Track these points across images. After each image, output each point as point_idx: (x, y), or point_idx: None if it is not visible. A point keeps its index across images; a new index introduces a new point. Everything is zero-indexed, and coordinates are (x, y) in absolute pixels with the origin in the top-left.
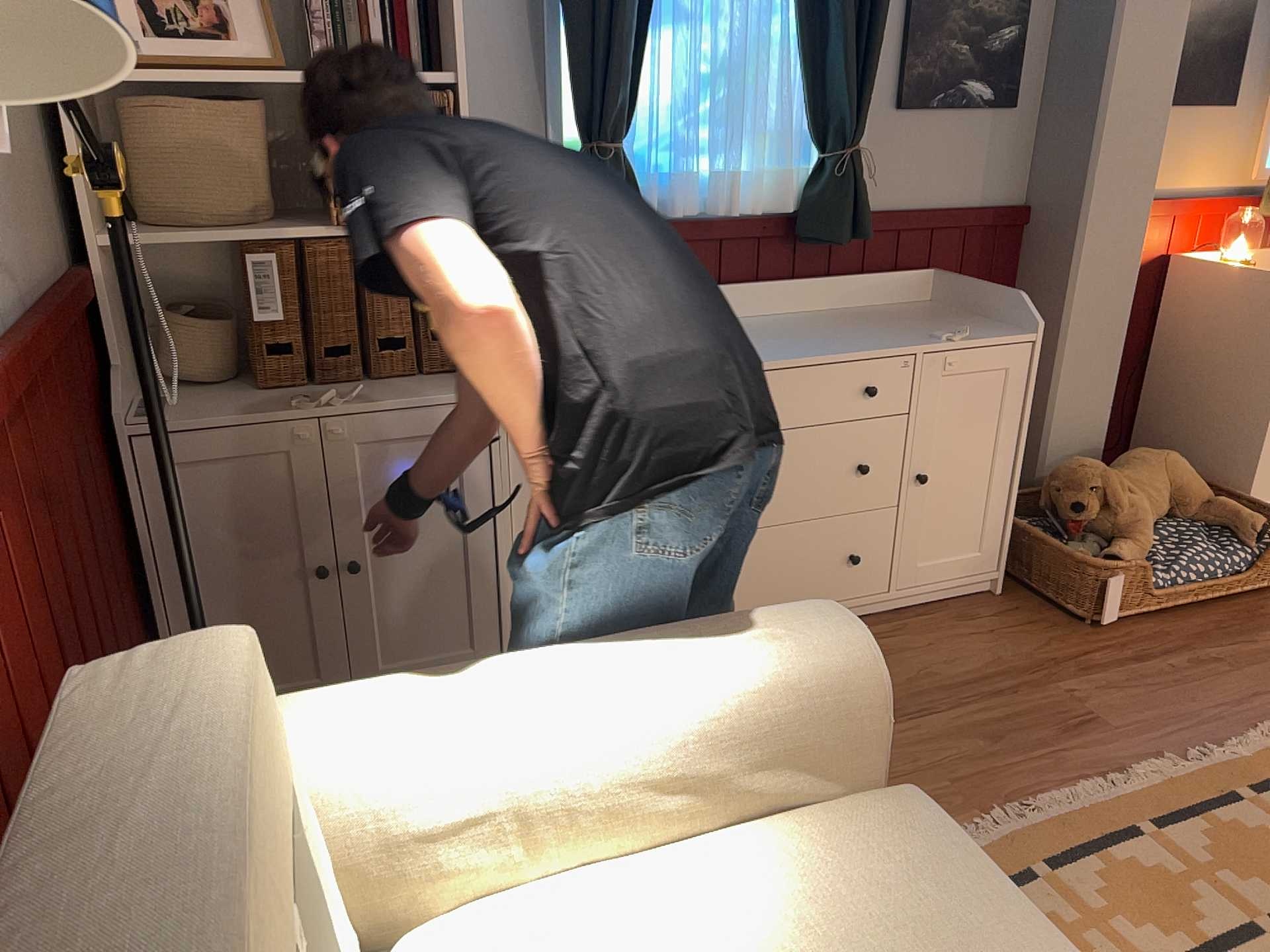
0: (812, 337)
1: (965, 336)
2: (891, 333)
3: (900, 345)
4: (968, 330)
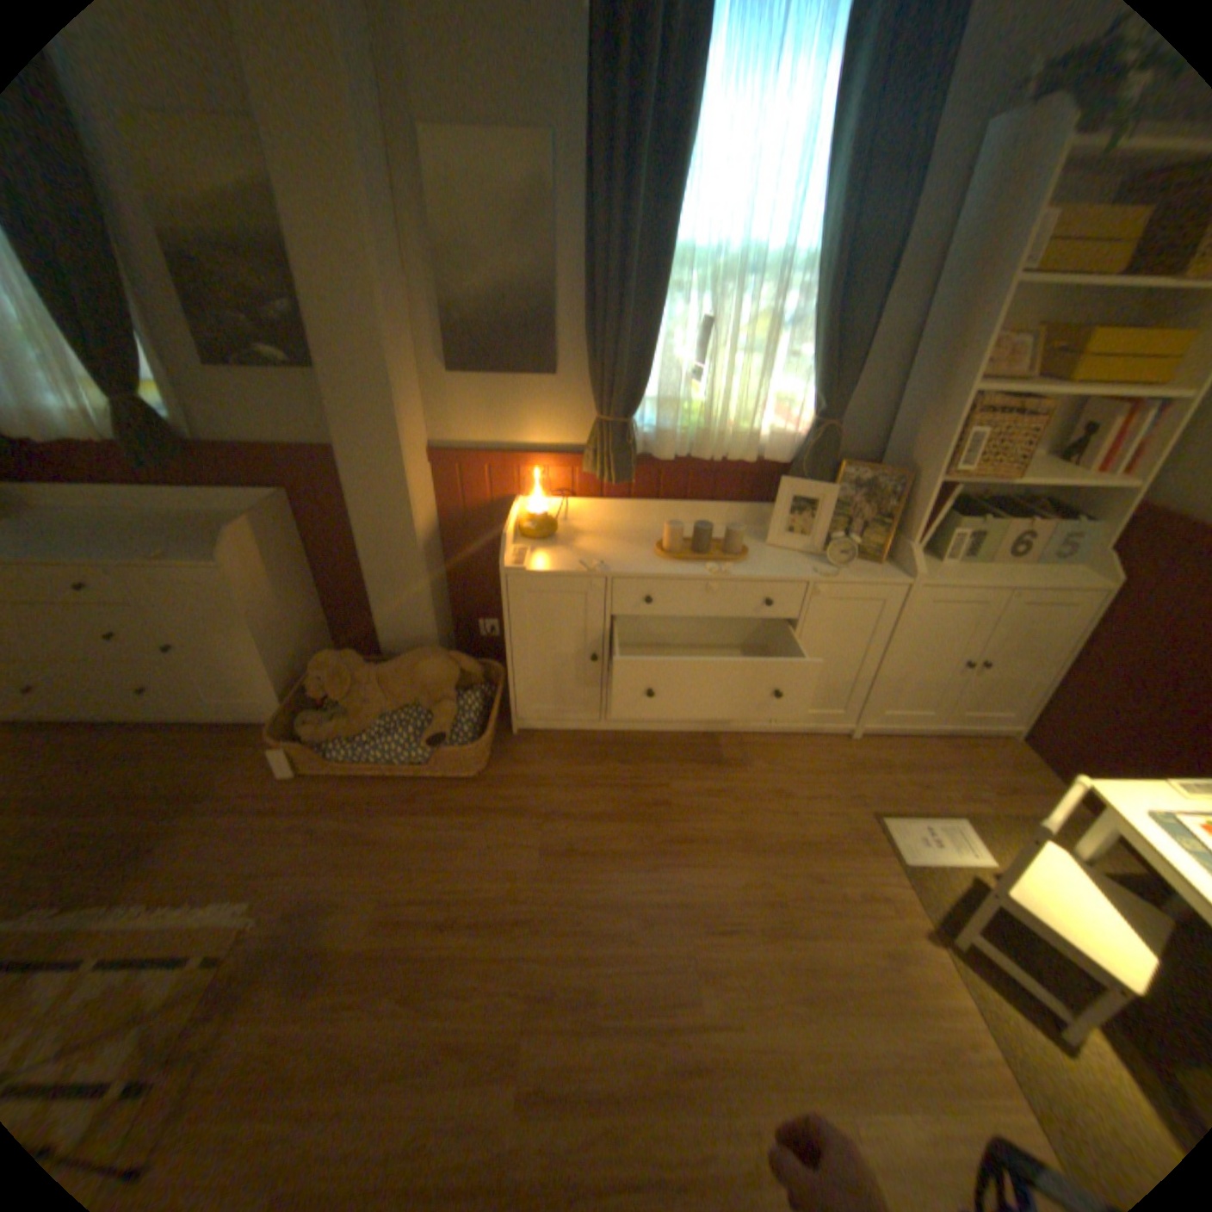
0: (90, 537)
1: (168, 556)
2: (141, 543)
3: (103, 557)
4: (193, 549)
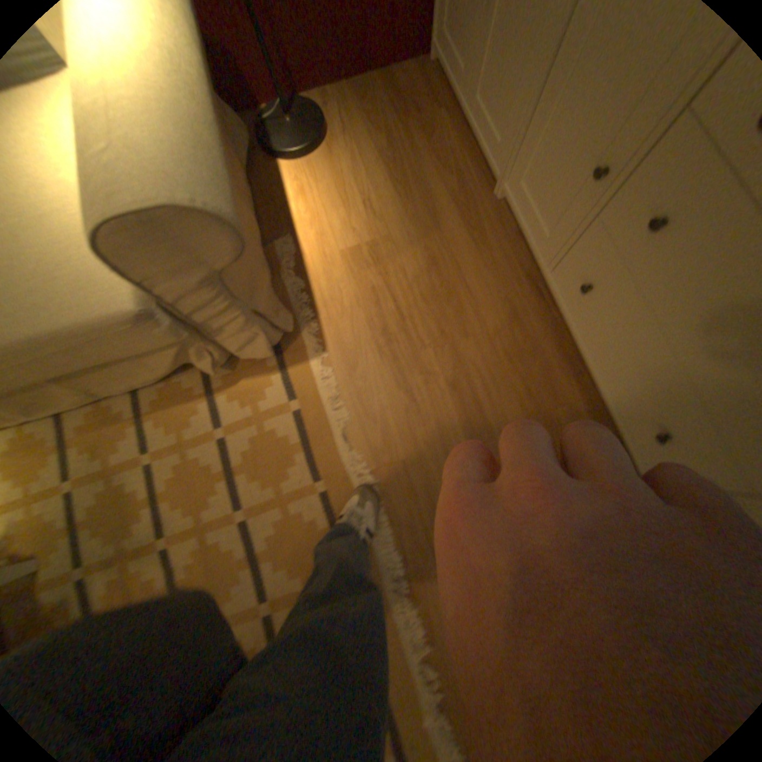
0: None
1: None
2: None
3: None
4: None
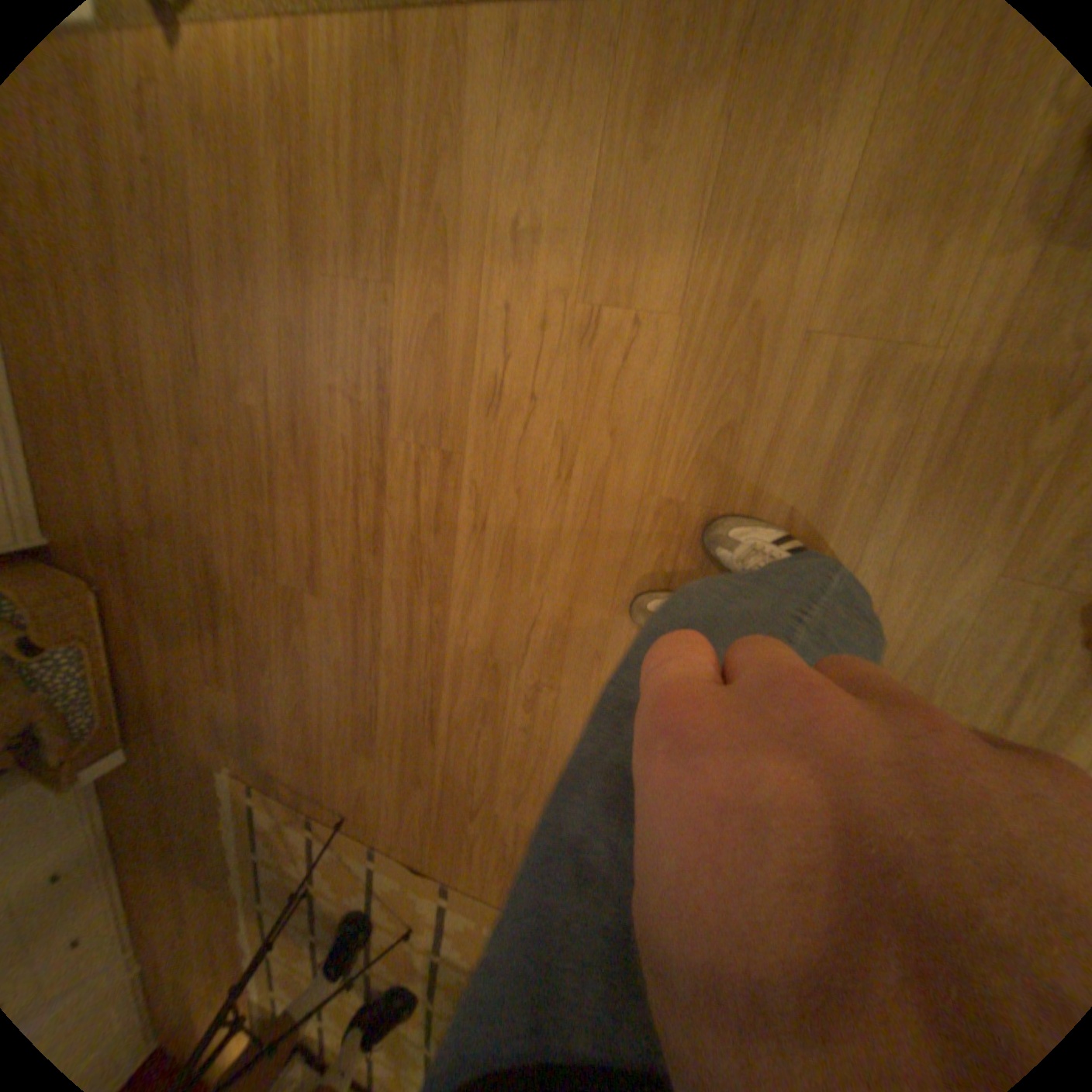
0: None
1: None
2: None
3: None
4: None
